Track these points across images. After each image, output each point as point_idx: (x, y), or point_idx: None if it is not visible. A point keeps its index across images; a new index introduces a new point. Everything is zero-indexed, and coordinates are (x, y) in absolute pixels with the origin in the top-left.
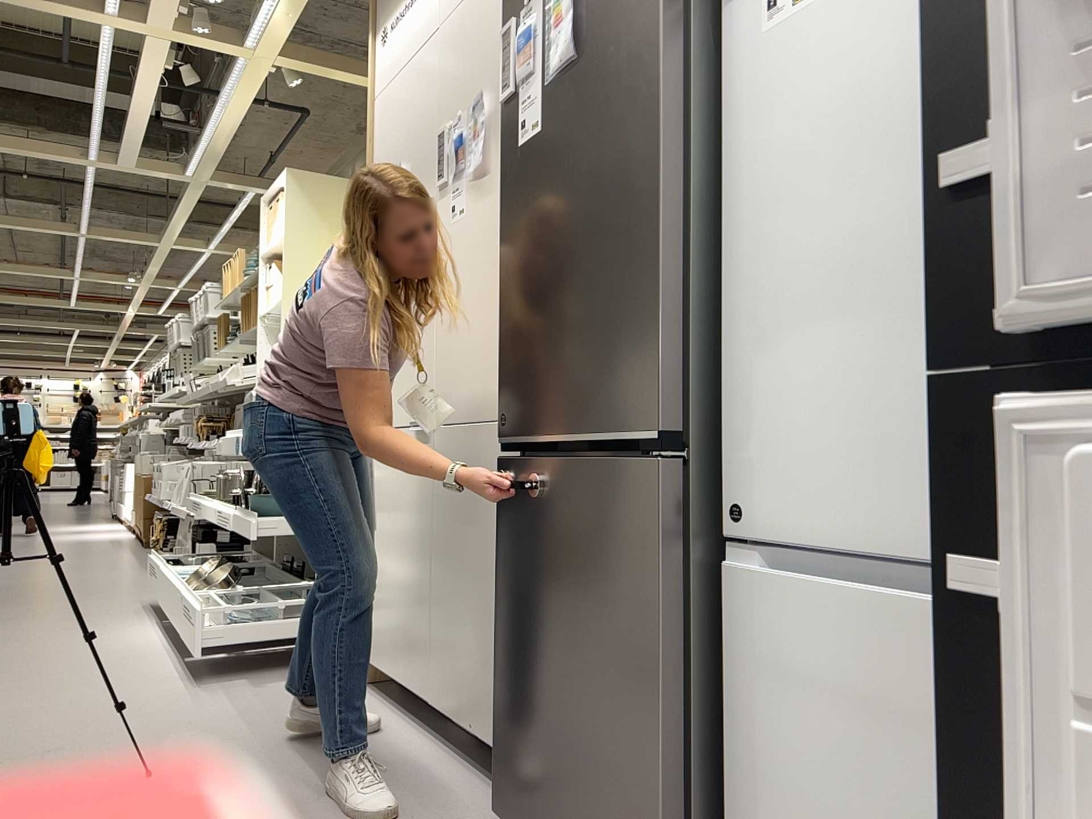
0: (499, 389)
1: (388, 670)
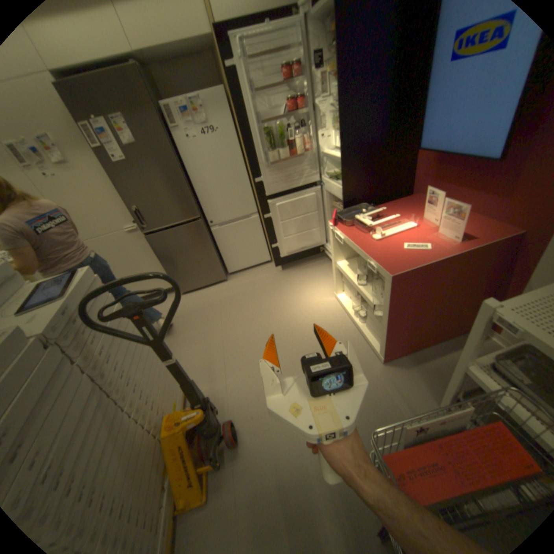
0: (135, 222)
1: None
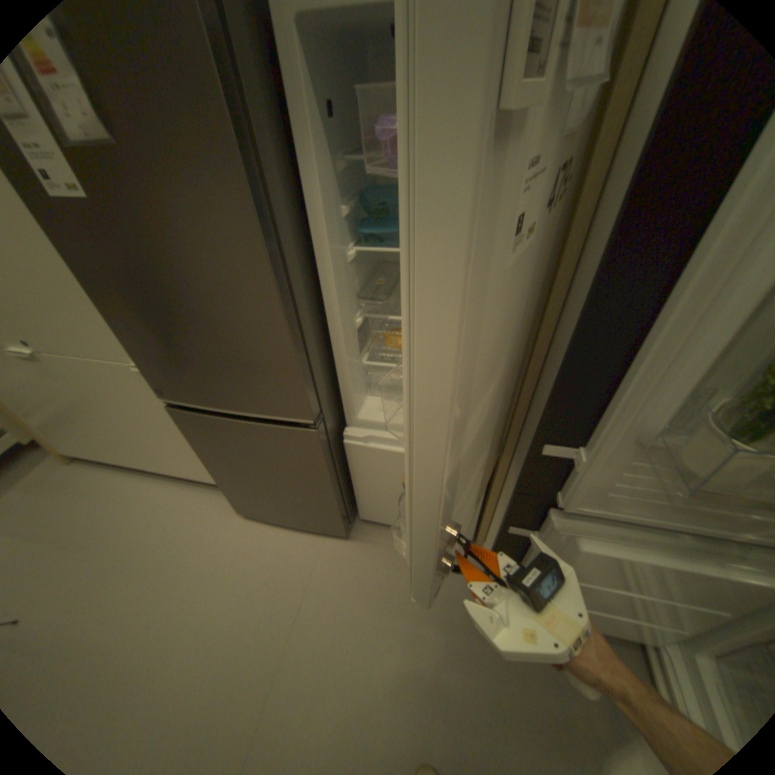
0: (140, 371)
1: (93, 459)
